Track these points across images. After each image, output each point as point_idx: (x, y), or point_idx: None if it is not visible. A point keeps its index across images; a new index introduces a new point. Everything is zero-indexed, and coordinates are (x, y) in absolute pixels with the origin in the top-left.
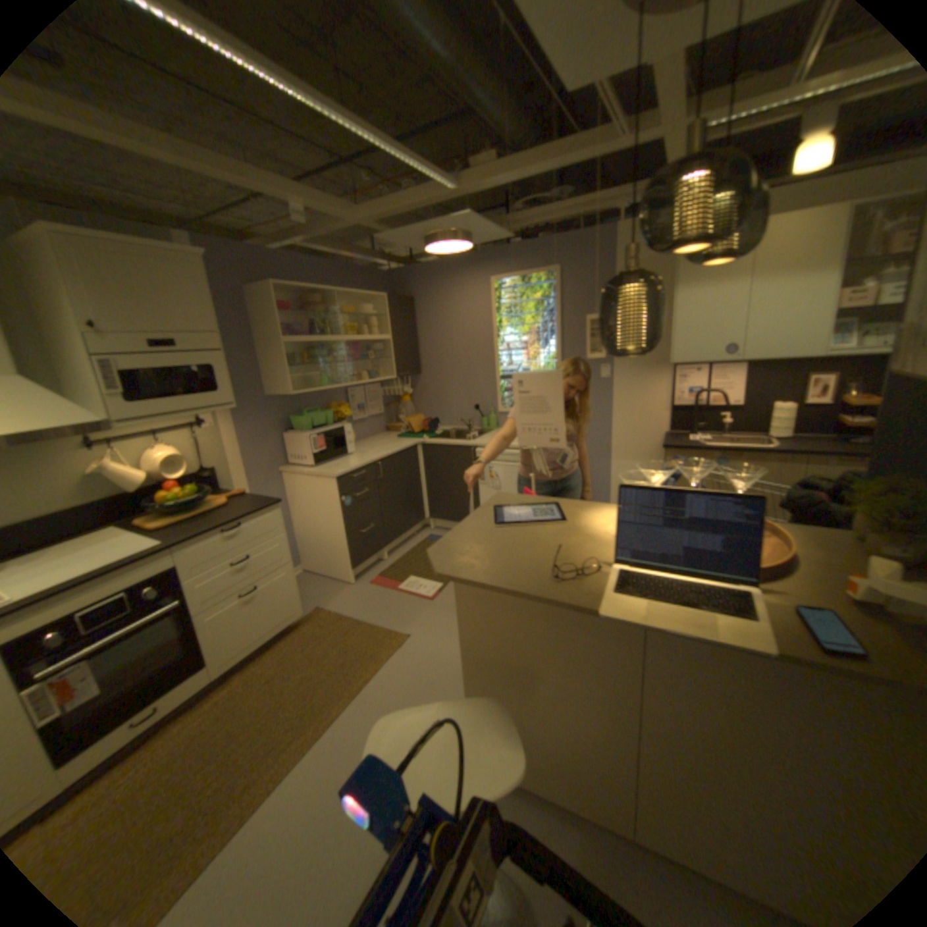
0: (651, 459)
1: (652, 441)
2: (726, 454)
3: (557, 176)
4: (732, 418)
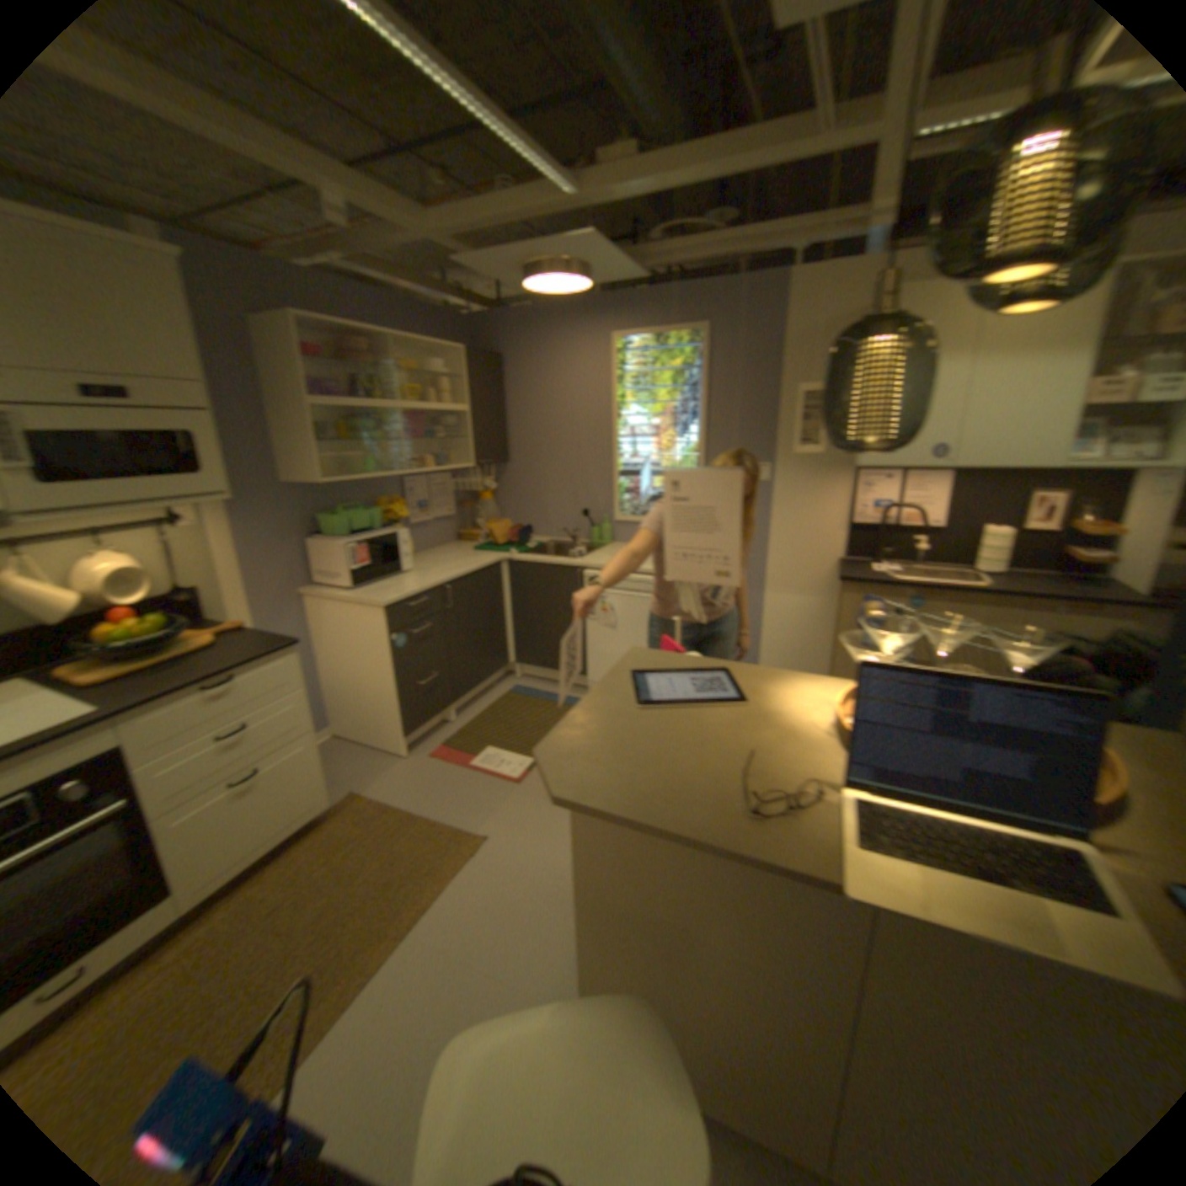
0: (819, 592)
1: (821, 569)
2: (923, 592)
3: (714, 195)
4: (928, 543)
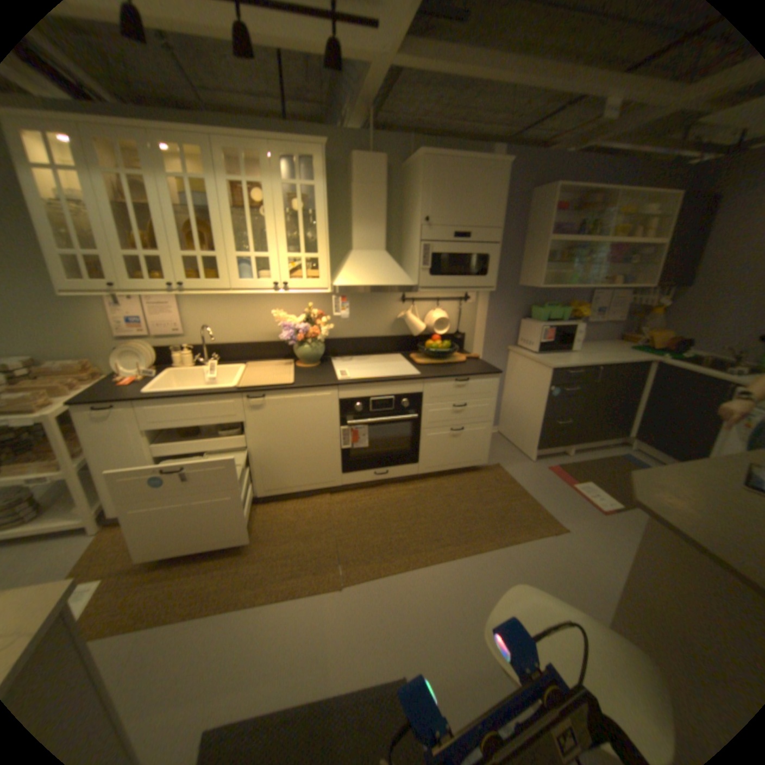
0: None
1: None
2: None
3: None
4: None
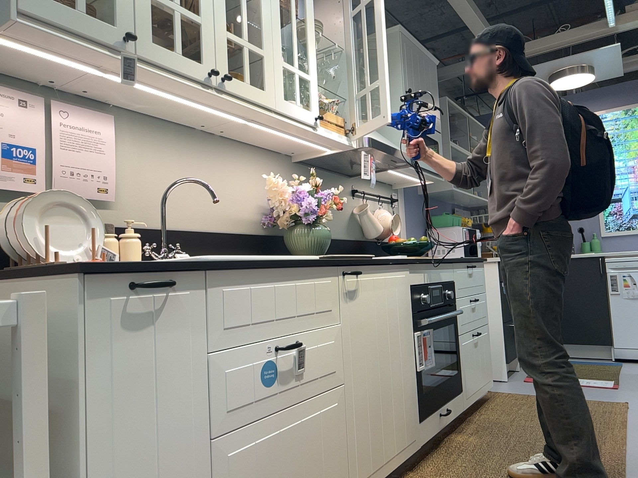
0: None
1: None
2: None
3: None
4: None
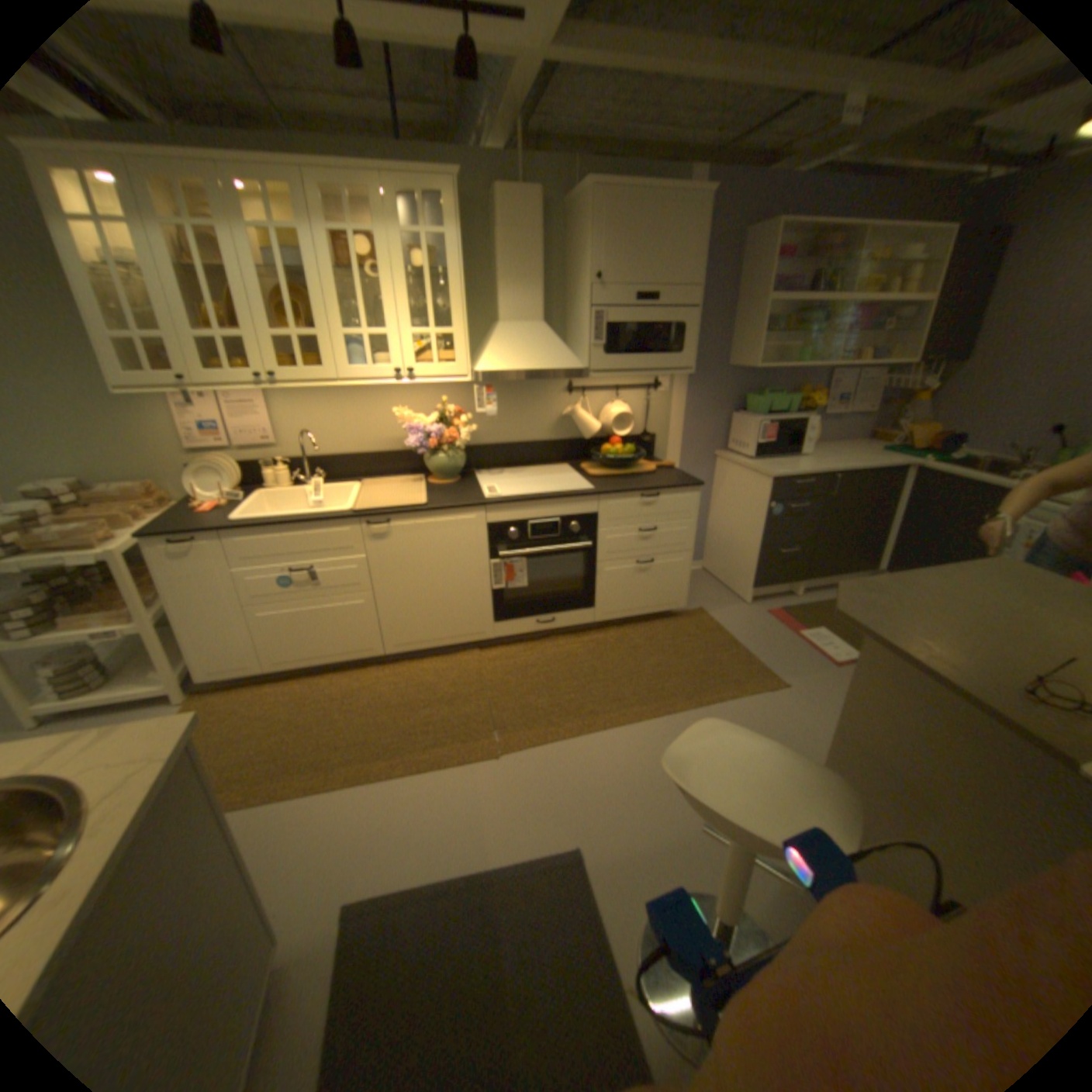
0: None
1: None
2: None
3: None
4: None
